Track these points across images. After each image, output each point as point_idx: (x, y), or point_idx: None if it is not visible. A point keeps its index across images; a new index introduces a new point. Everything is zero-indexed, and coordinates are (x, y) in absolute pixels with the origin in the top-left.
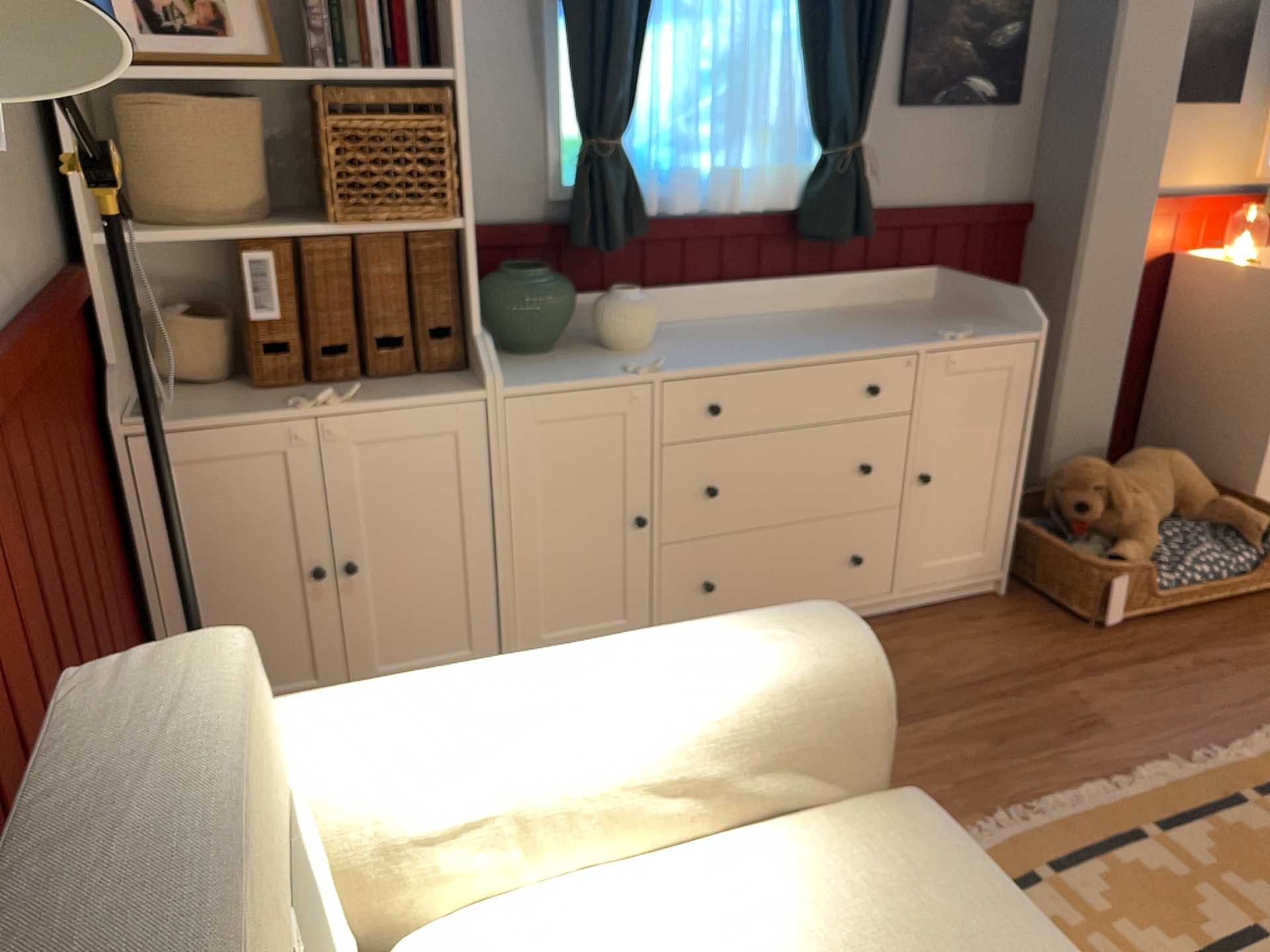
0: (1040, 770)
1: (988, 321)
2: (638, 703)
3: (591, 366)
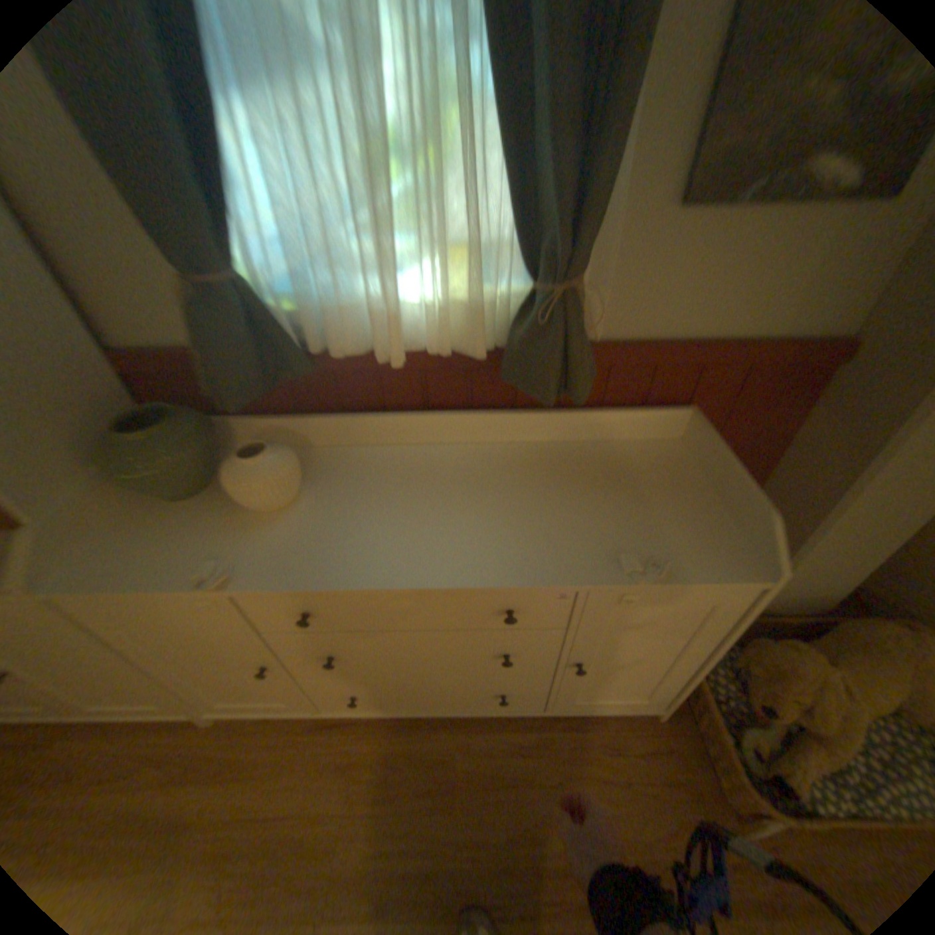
0: None
1: (712, 521)
2: None
3: (186, 547)
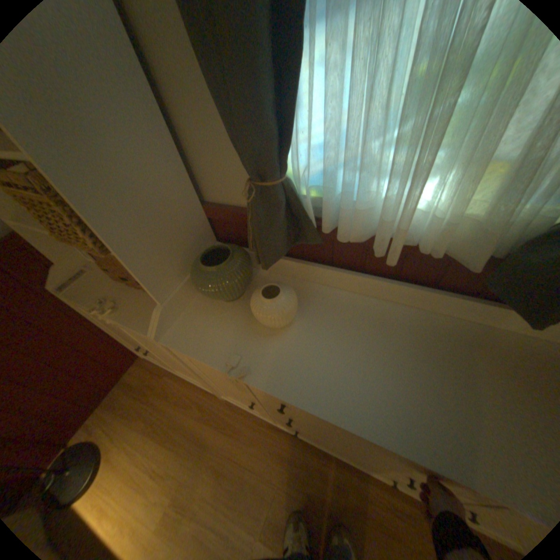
0: None
1: None
2: None
3: (225, 339)
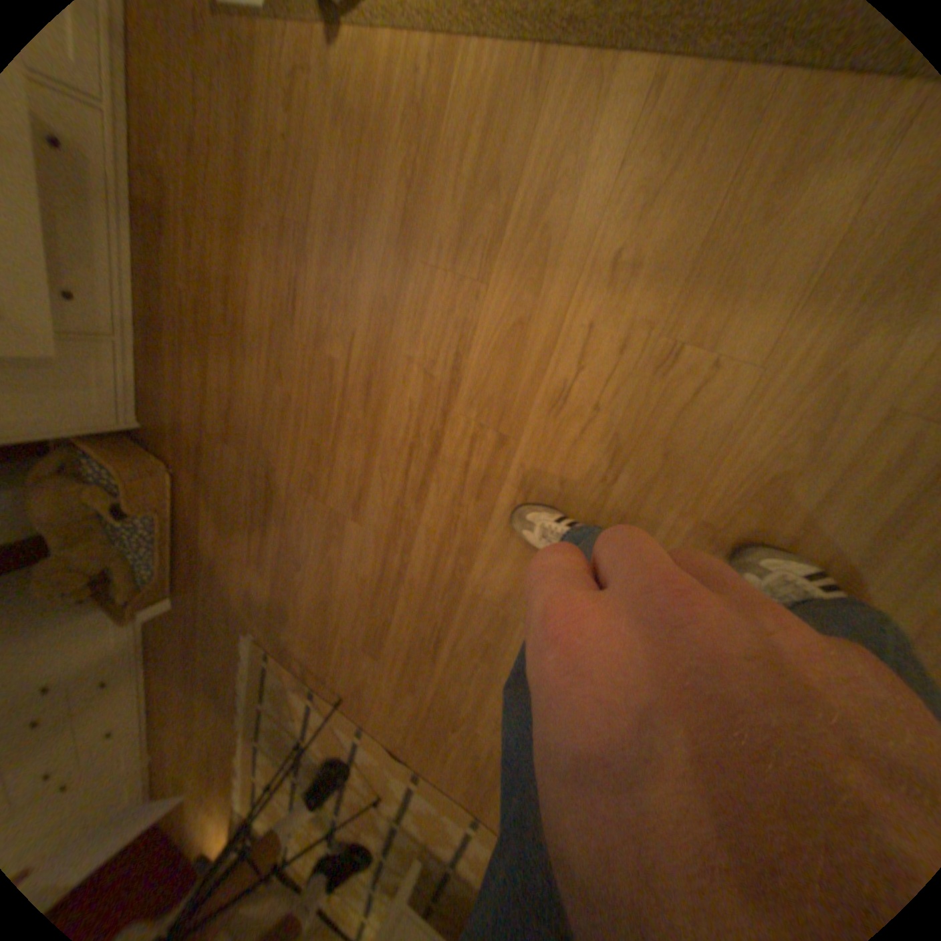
0: (218, 722)
1: None
2: None
3: None
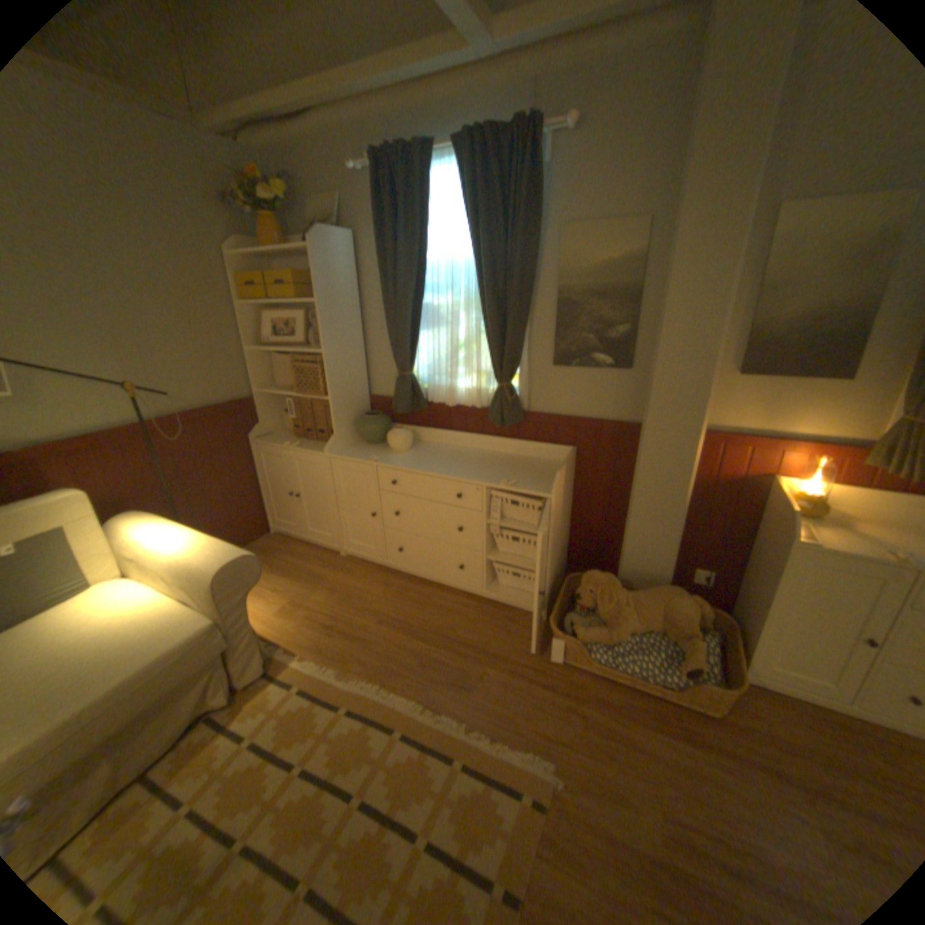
0: (414, 685)
1: (549, 481)
2: (168, 551)
3: (369, 454)
